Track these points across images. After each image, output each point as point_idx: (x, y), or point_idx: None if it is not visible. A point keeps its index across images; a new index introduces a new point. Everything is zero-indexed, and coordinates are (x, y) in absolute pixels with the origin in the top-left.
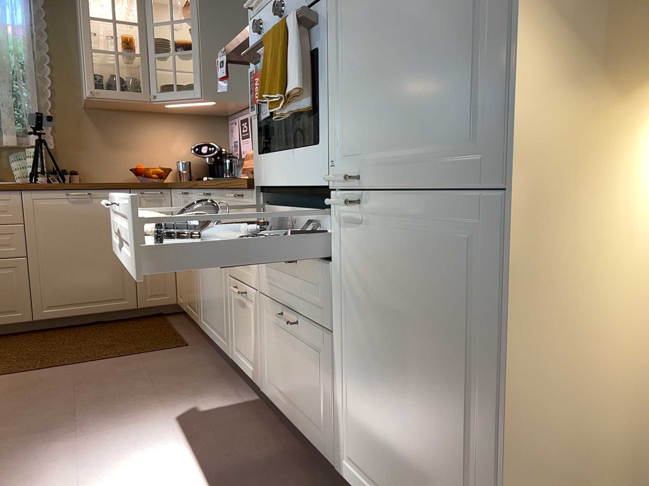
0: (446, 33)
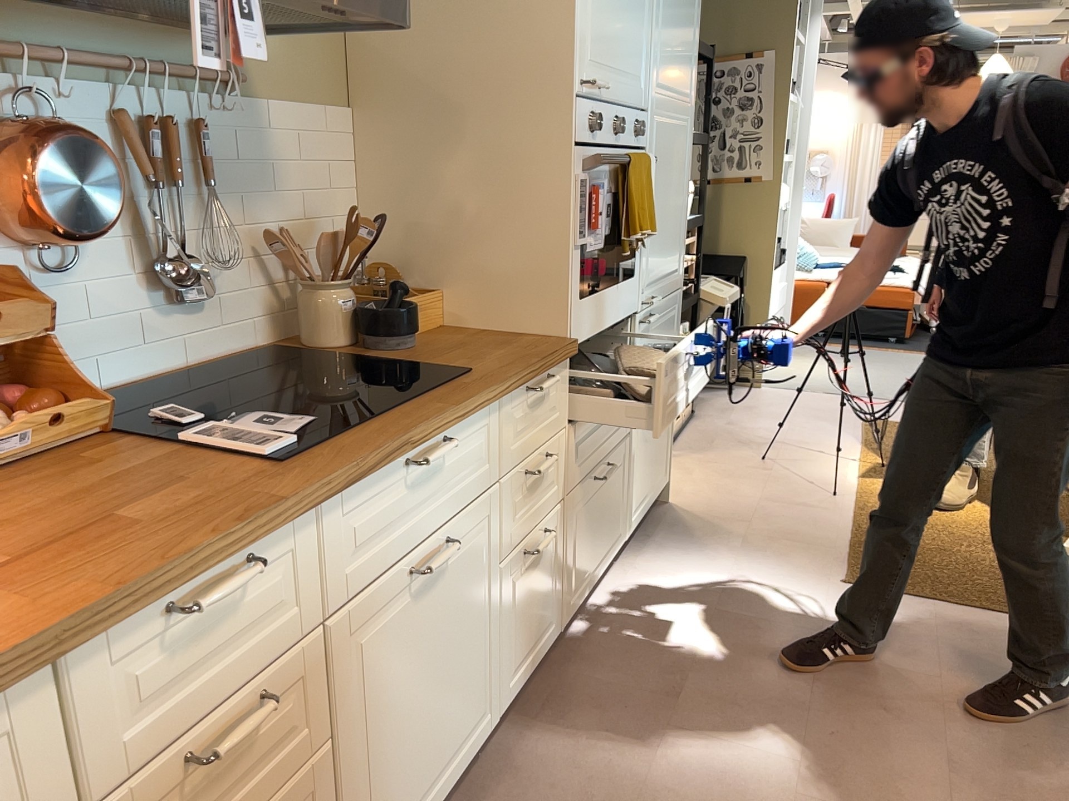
0: (675, 216)
